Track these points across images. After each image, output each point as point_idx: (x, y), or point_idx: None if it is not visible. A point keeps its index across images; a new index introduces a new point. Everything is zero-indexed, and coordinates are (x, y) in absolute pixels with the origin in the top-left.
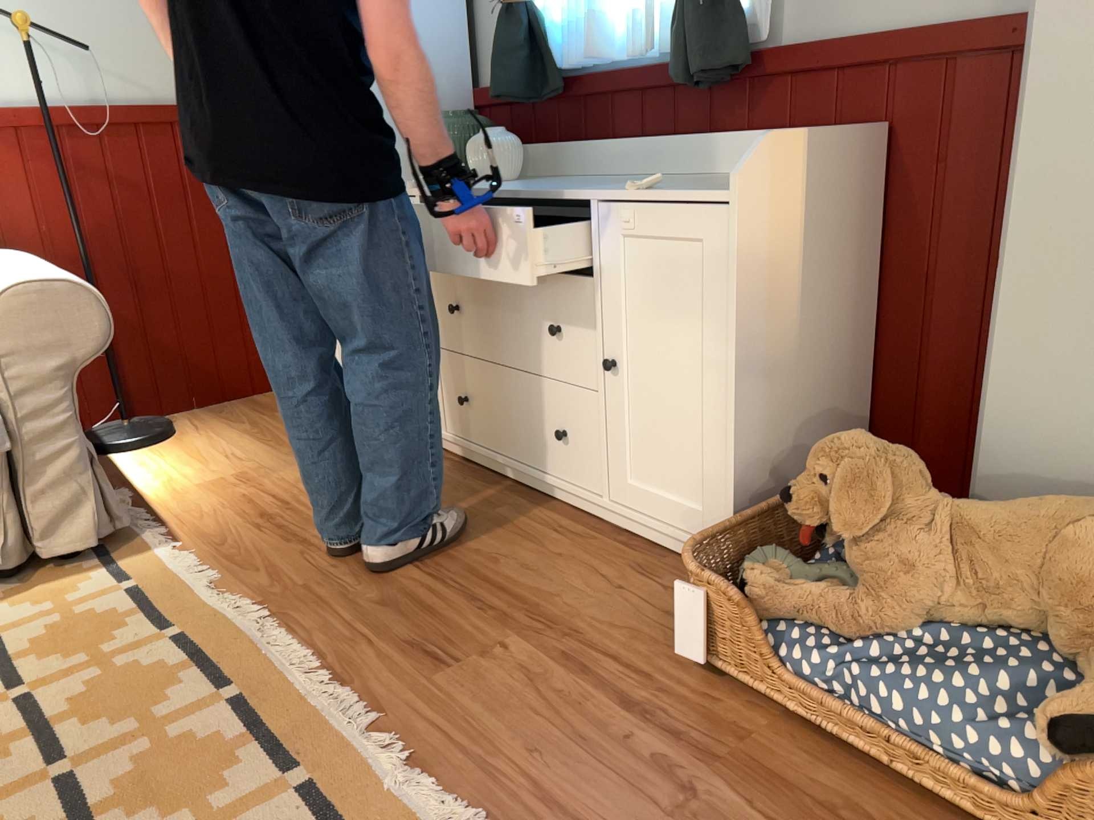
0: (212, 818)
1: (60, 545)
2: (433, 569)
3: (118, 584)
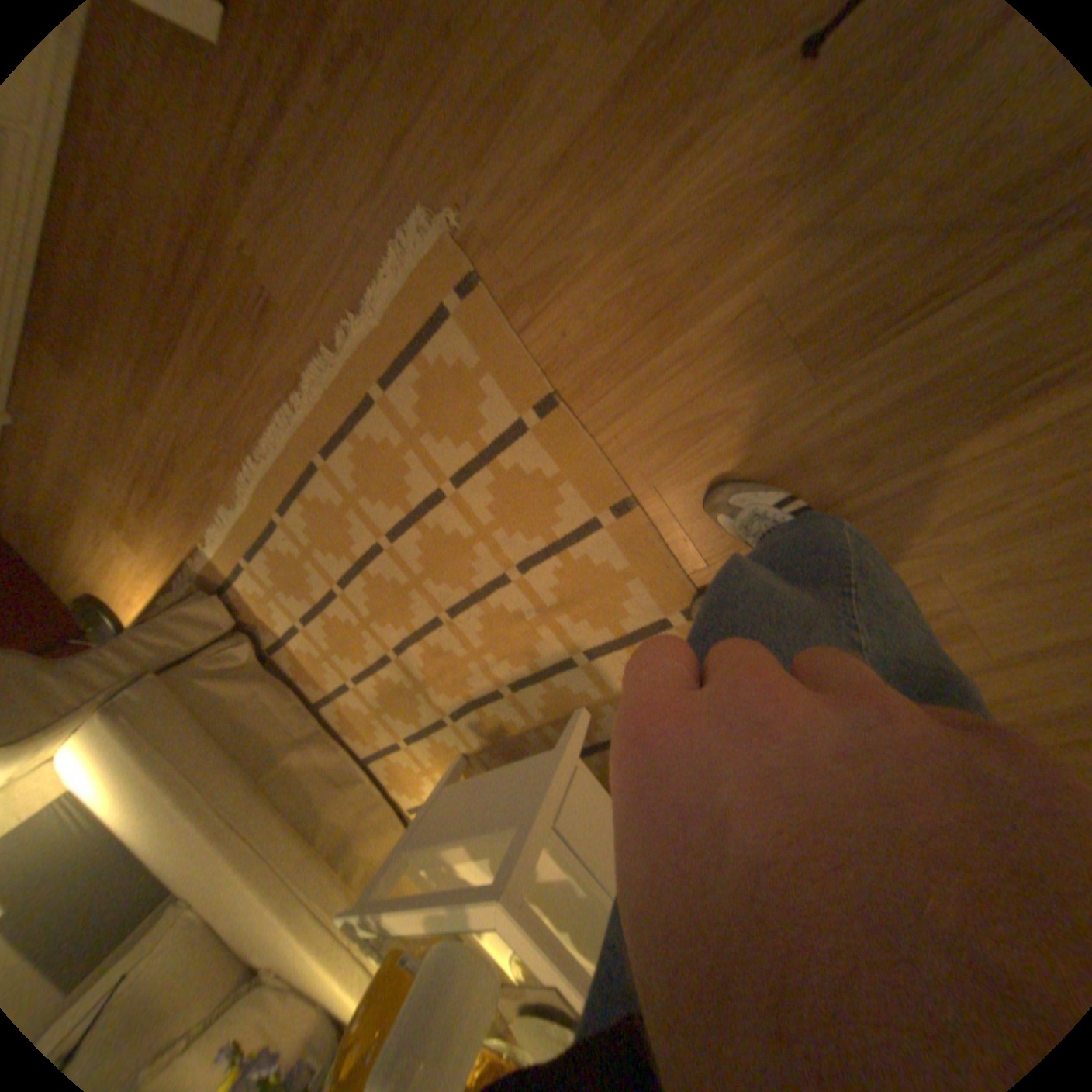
0: (403, 437)
1: (218, 616)
2: (168, 326)
3: (240, 568)
